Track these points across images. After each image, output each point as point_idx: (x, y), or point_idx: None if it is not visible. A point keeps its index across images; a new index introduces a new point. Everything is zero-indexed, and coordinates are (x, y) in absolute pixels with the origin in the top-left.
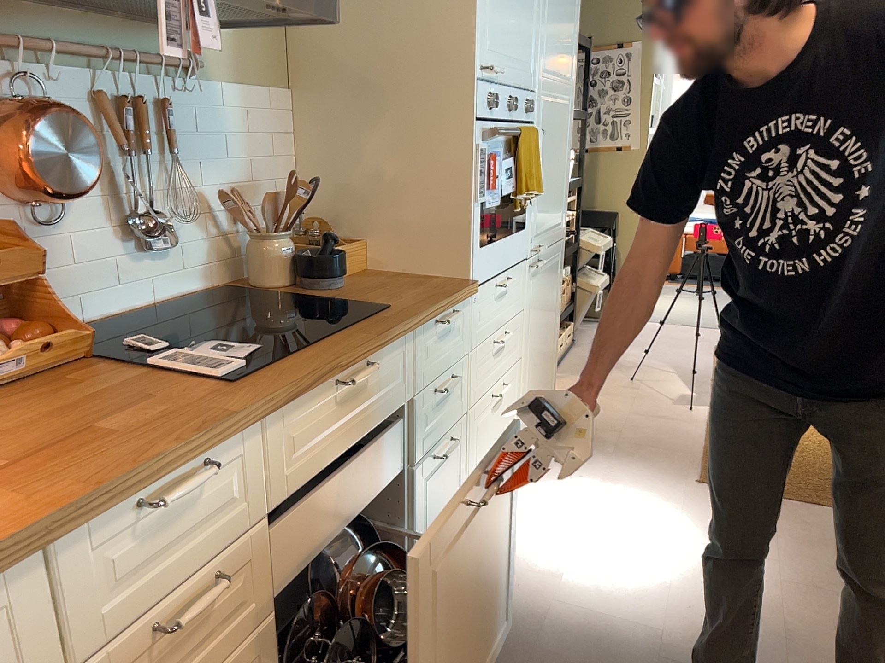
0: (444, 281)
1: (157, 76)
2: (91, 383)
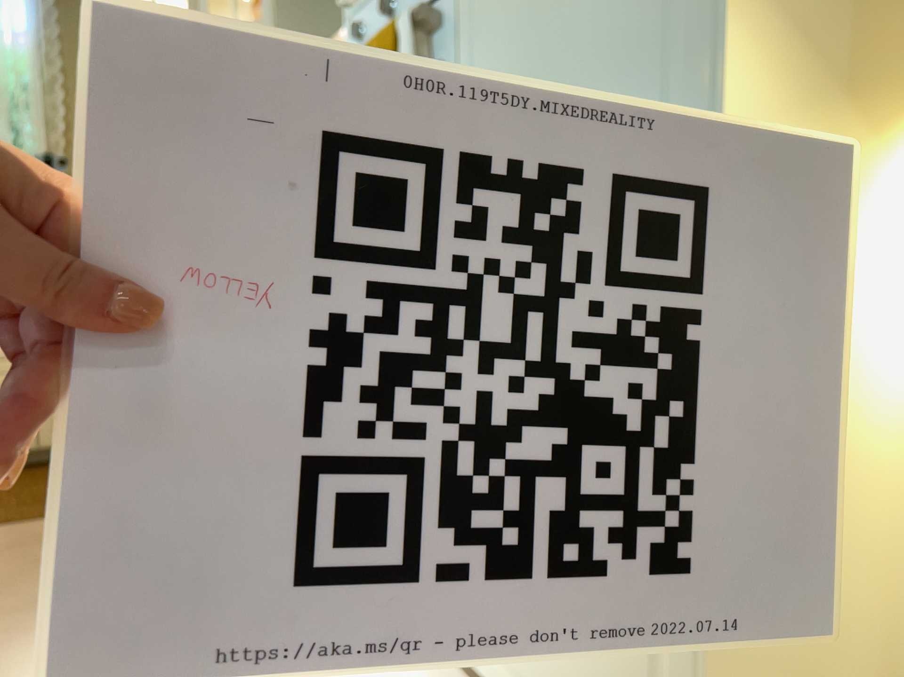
0: None
1: None
2: None
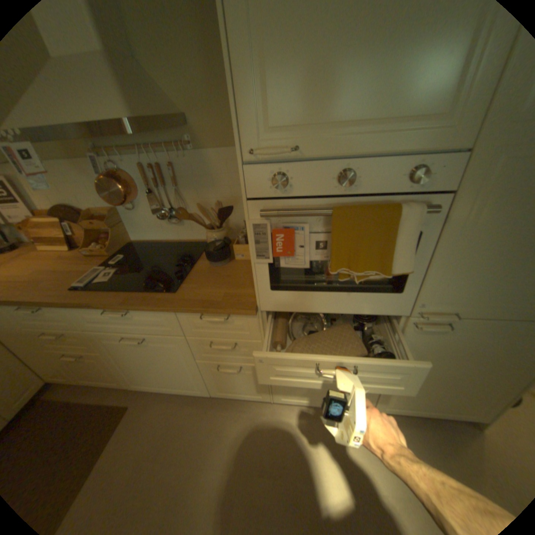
0: (248, 295)
1: (167, 151)
2: (86, 267)
